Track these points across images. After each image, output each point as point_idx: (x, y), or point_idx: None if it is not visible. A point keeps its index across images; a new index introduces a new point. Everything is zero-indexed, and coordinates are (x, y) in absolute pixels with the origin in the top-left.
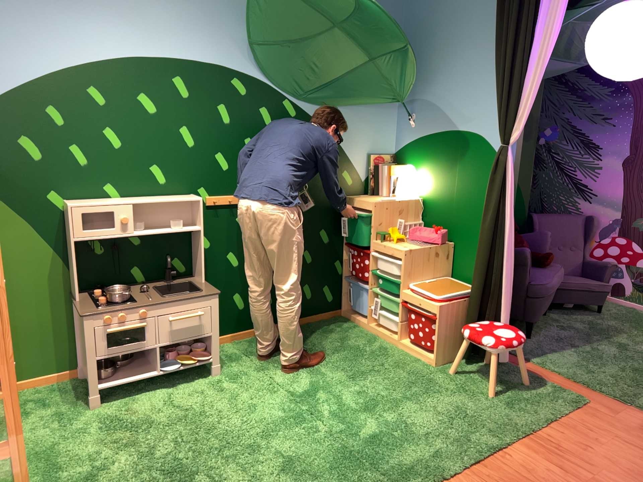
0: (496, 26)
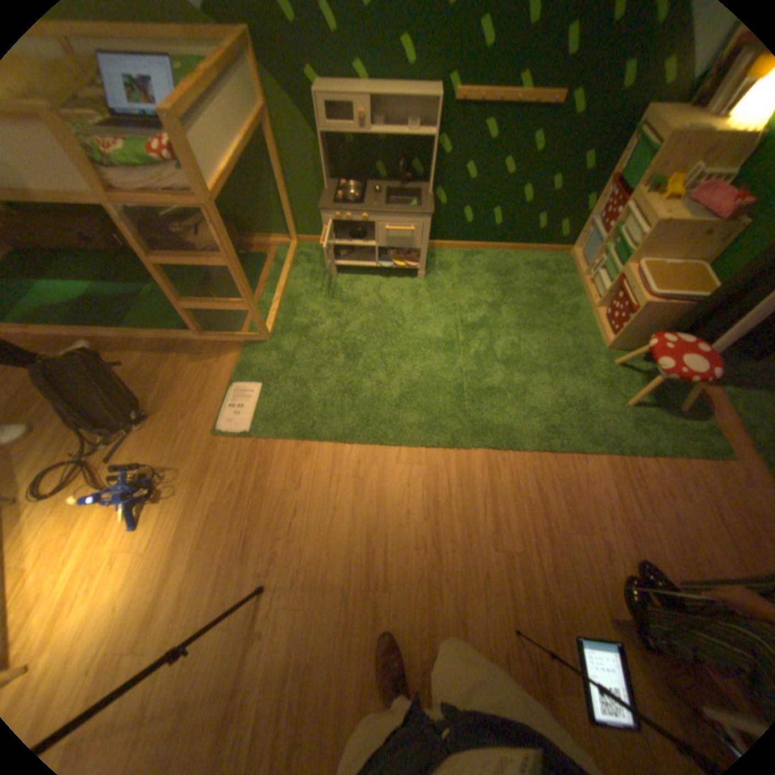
0: None
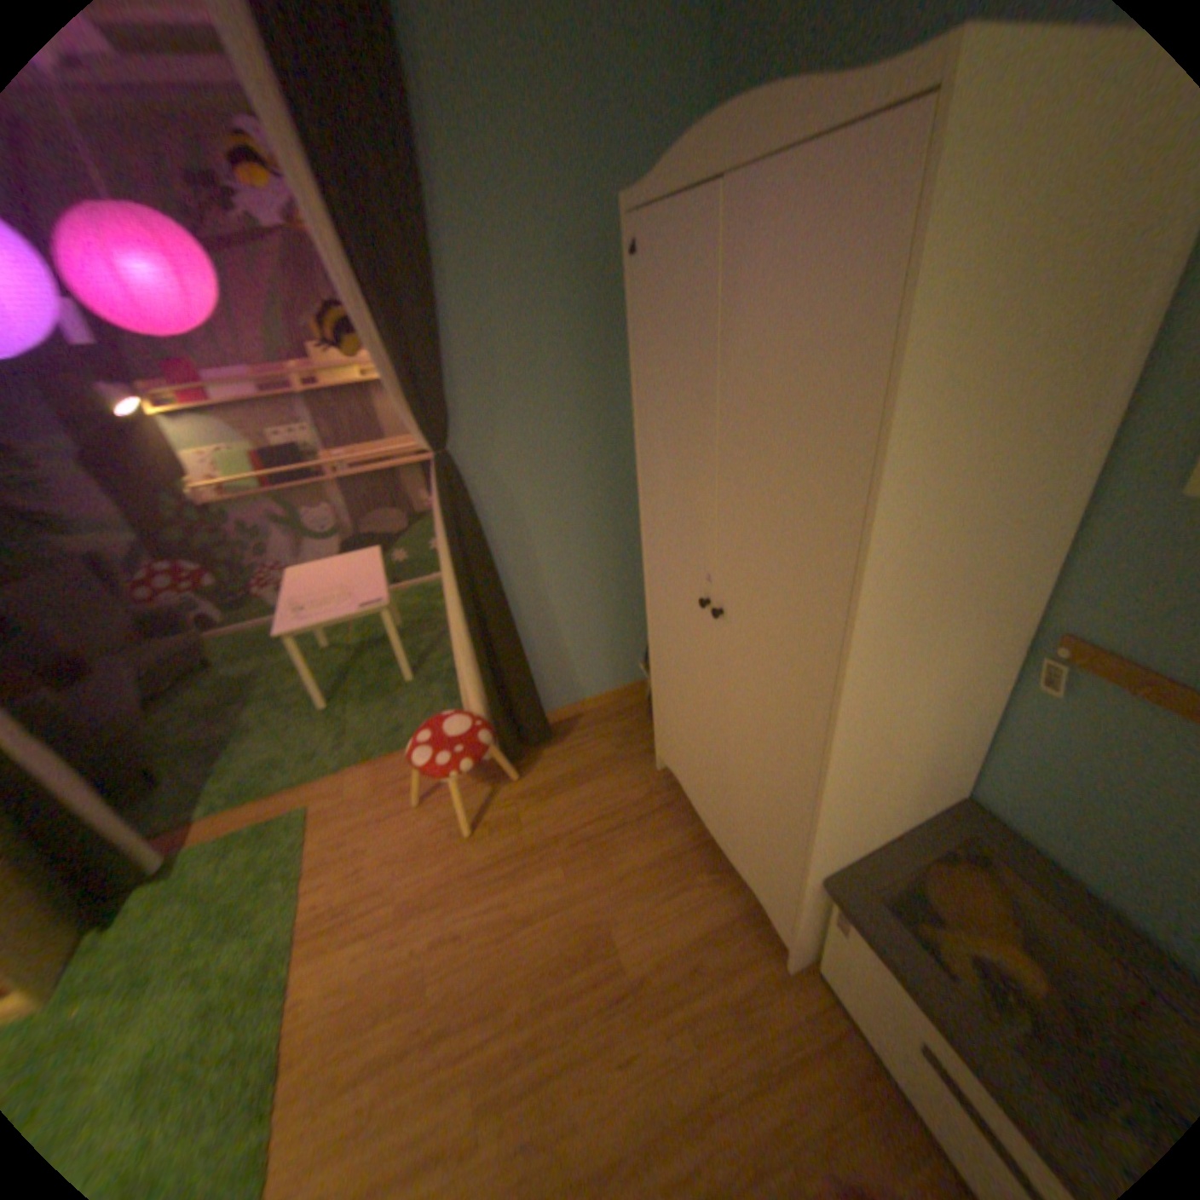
0: None
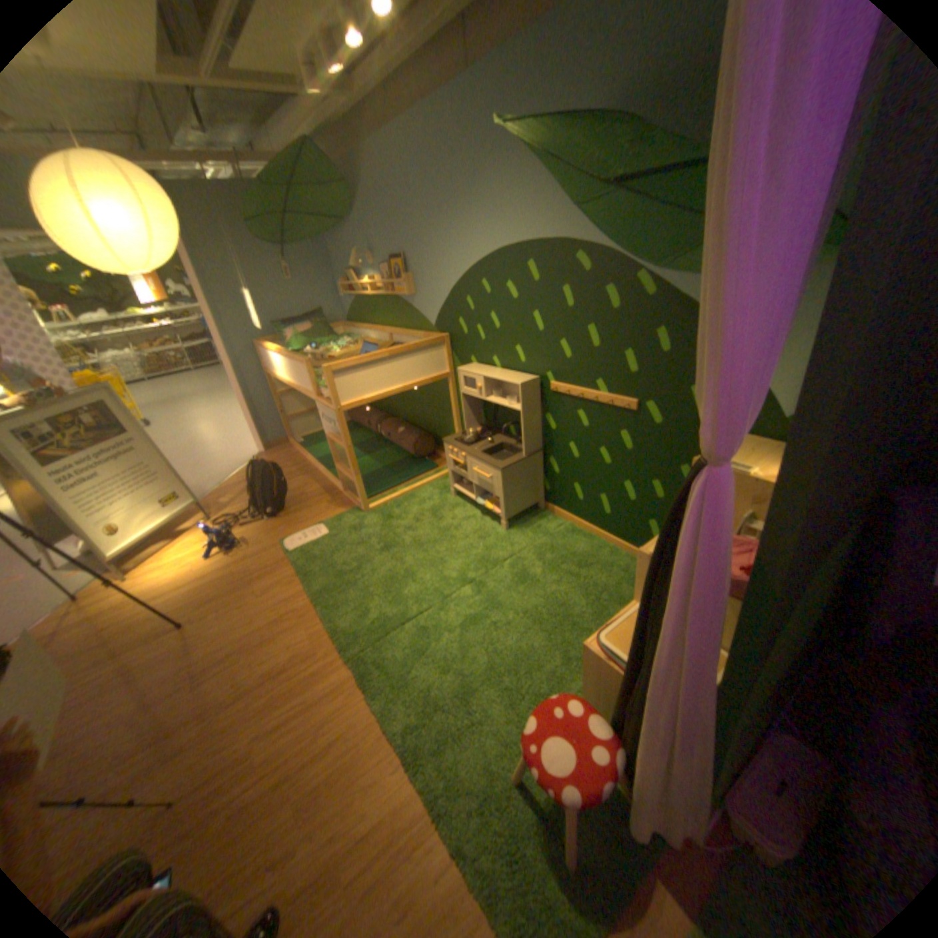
0: None
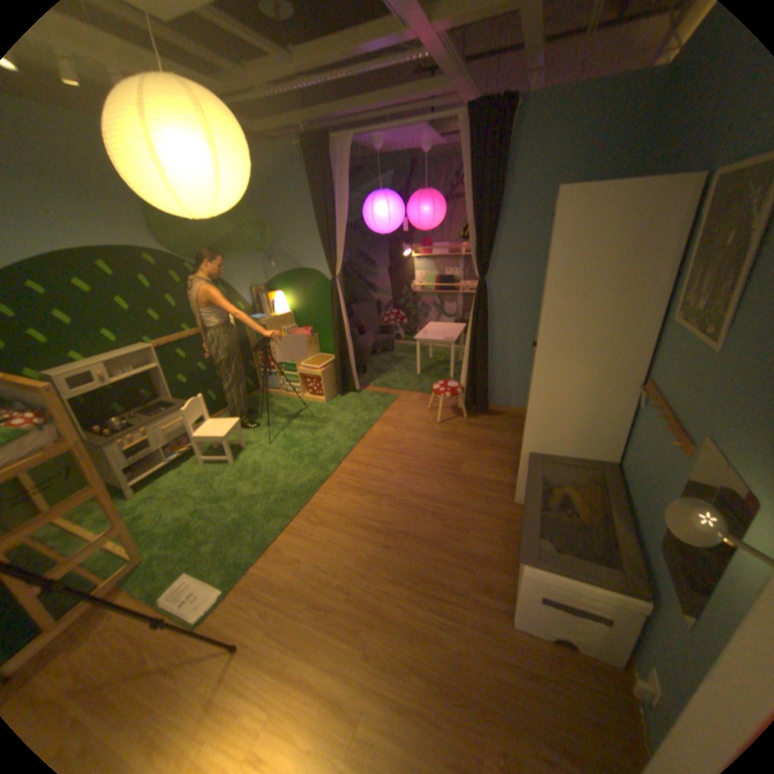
0: (311, 206)
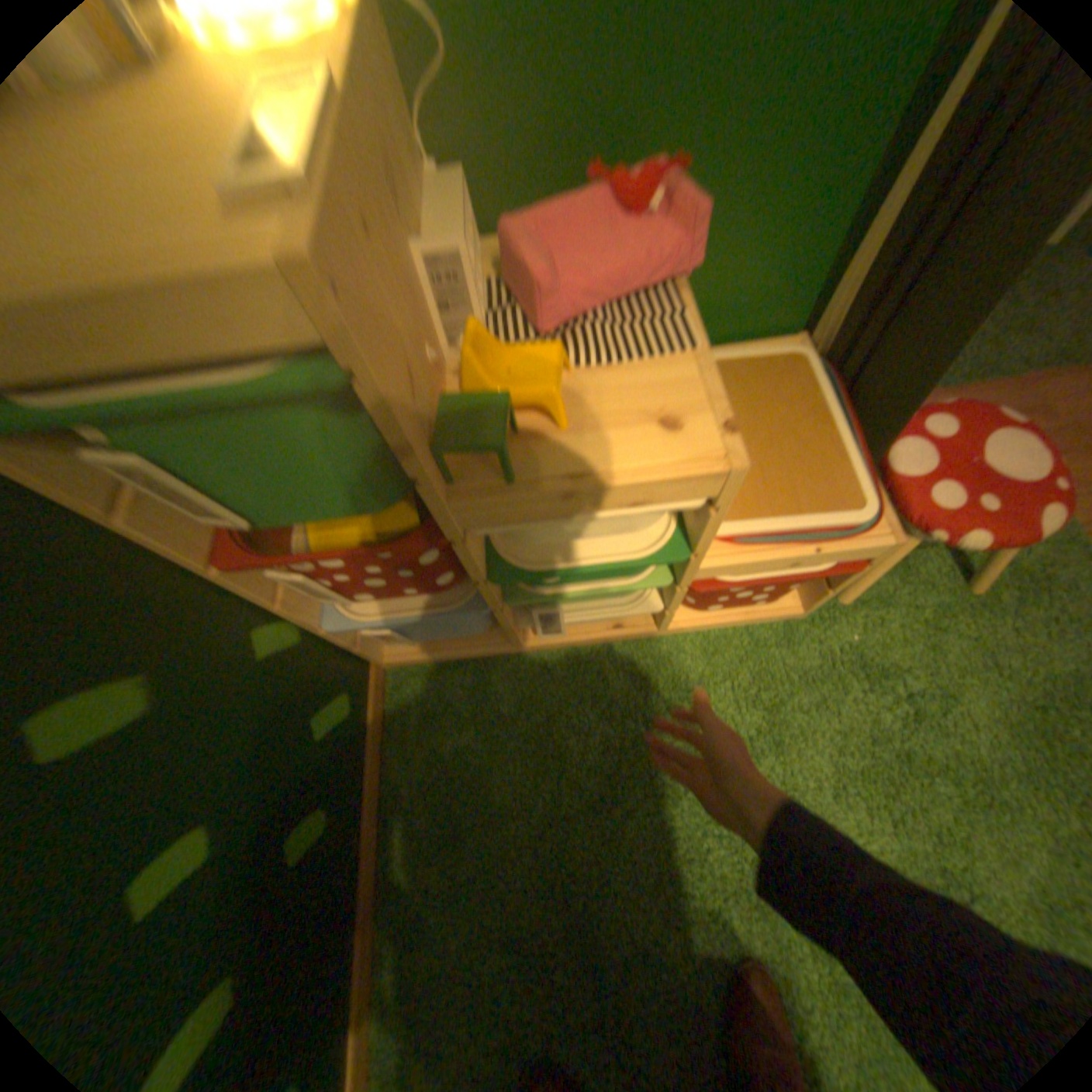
0: None
